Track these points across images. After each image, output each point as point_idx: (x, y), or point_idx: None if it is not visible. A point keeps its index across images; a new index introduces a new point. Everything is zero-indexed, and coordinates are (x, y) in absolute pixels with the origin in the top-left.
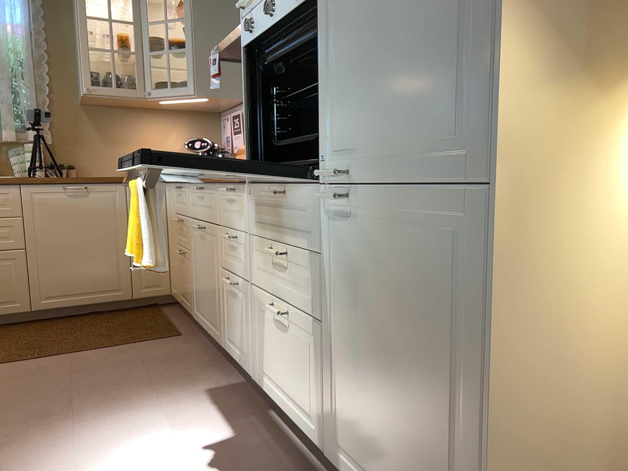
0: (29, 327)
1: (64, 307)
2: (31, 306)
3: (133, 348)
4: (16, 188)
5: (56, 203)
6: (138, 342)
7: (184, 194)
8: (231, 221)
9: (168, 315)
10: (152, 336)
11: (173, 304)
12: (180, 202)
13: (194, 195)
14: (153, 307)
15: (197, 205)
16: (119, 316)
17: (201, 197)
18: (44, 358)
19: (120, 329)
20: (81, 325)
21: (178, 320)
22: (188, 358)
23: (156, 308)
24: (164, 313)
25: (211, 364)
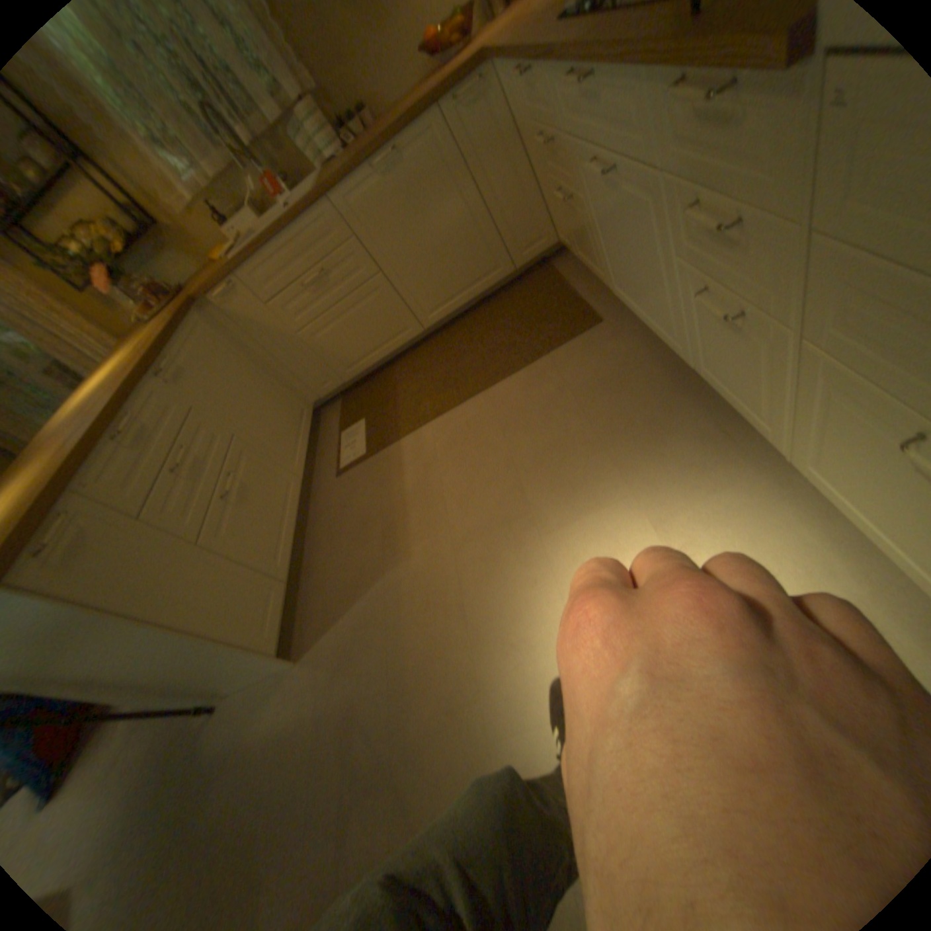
0: (433, 344)
1: (451, 311)
2: (423, 324)
3: (550, 360)
4: (325, 200)
5: (375, 193)
6: (553, 348)
7: (541, 80)
8: (711, 168)
9: (568, 276)
10: (565, 329)
11: (565, 248)
12: (535, 97)
13: (568, 86)
14: (543, 265)
15: (579, 108)
16: (511, 296)
17: (589, 90)
18: (466, 400)
19: (522, 326)
20: (479, 328)
21: (585, 284)
22: (631, 371)
23: (547, 266)
24: (562, 273)
25: (671, 379)
